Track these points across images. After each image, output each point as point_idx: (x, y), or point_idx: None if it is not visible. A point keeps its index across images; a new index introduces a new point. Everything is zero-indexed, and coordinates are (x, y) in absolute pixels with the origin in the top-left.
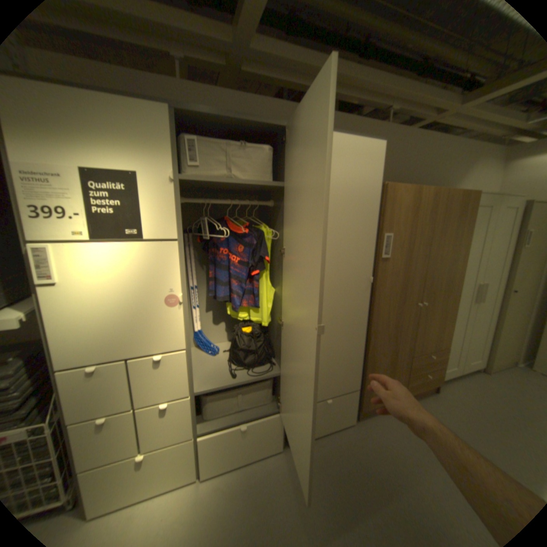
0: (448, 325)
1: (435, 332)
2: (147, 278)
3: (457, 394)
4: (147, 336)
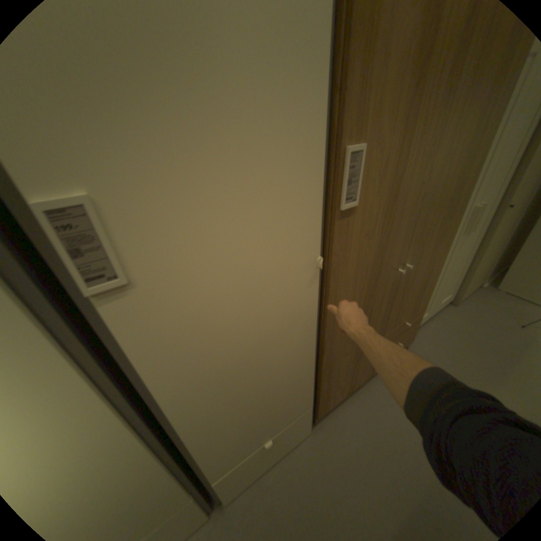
0: (431, 279)
1: (414, 295)
2: None
3: (425, 344)
4: None
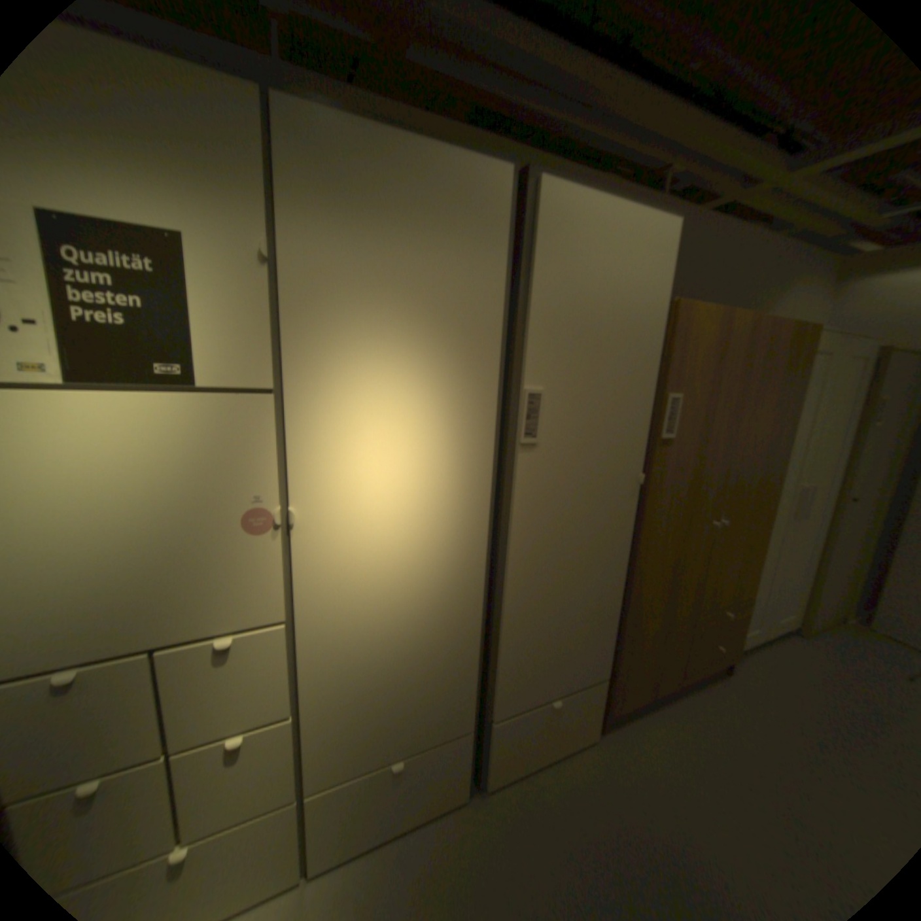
0: (756, 558)
1: (736, 572)
2: (202, 473)
3: (761, 675)
4: (200, 596)
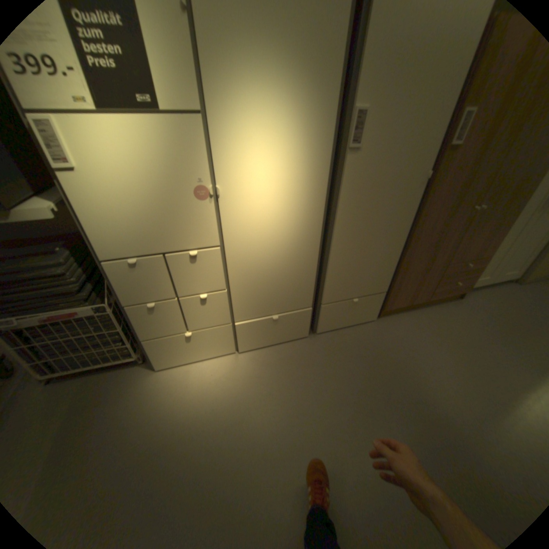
0: (501, 232)
1: (483, 240)
2: (171, 165)
3: (481, 300)
4: (180, 231)
